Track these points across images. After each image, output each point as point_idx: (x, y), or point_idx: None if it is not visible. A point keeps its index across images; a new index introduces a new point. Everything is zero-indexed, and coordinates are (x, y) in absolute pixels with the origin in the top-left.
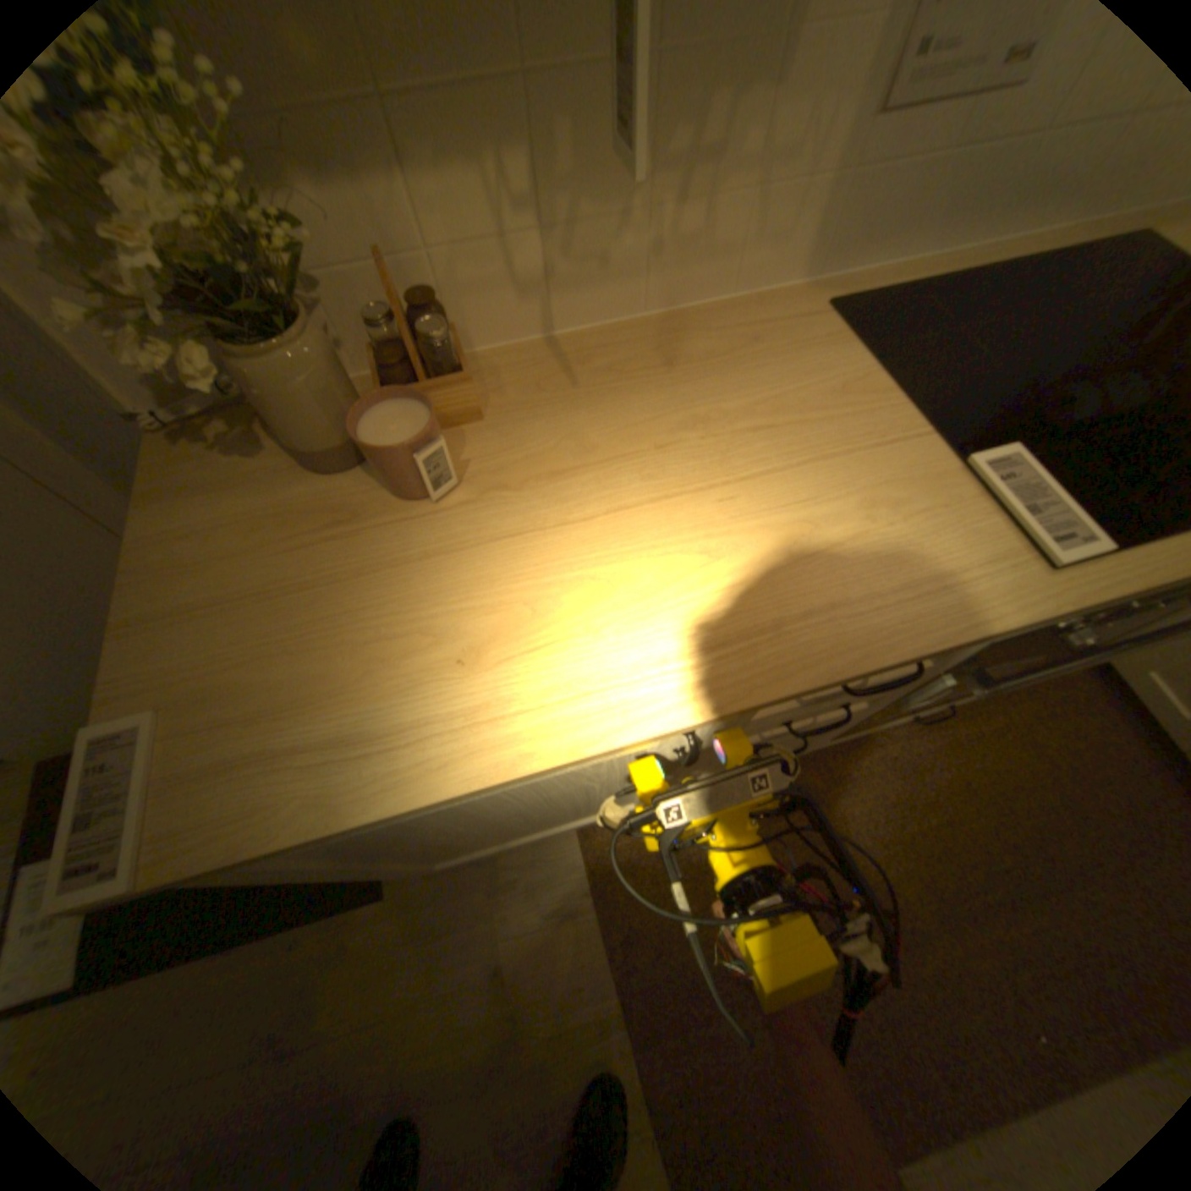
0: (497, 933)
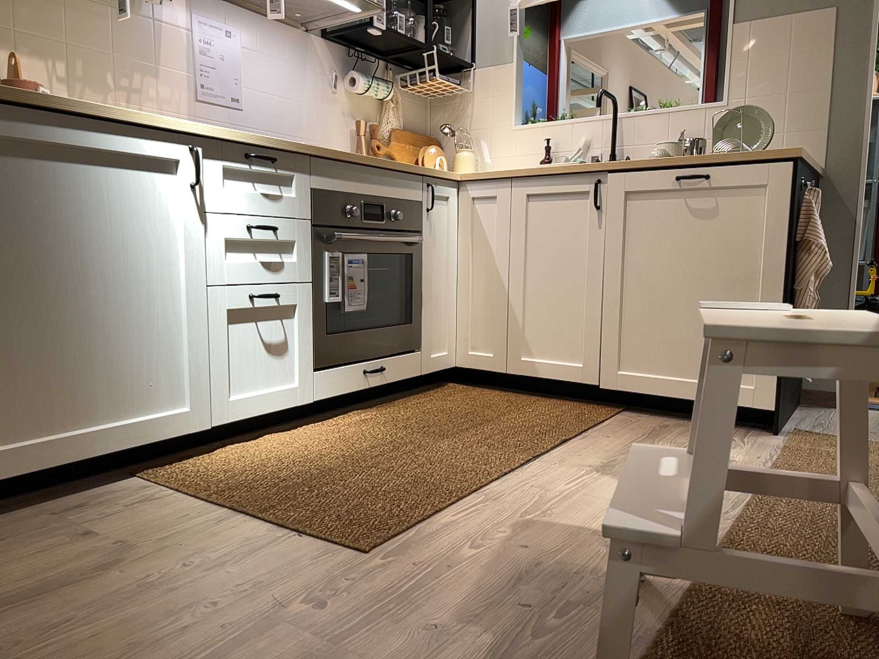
0: (78, 522)
